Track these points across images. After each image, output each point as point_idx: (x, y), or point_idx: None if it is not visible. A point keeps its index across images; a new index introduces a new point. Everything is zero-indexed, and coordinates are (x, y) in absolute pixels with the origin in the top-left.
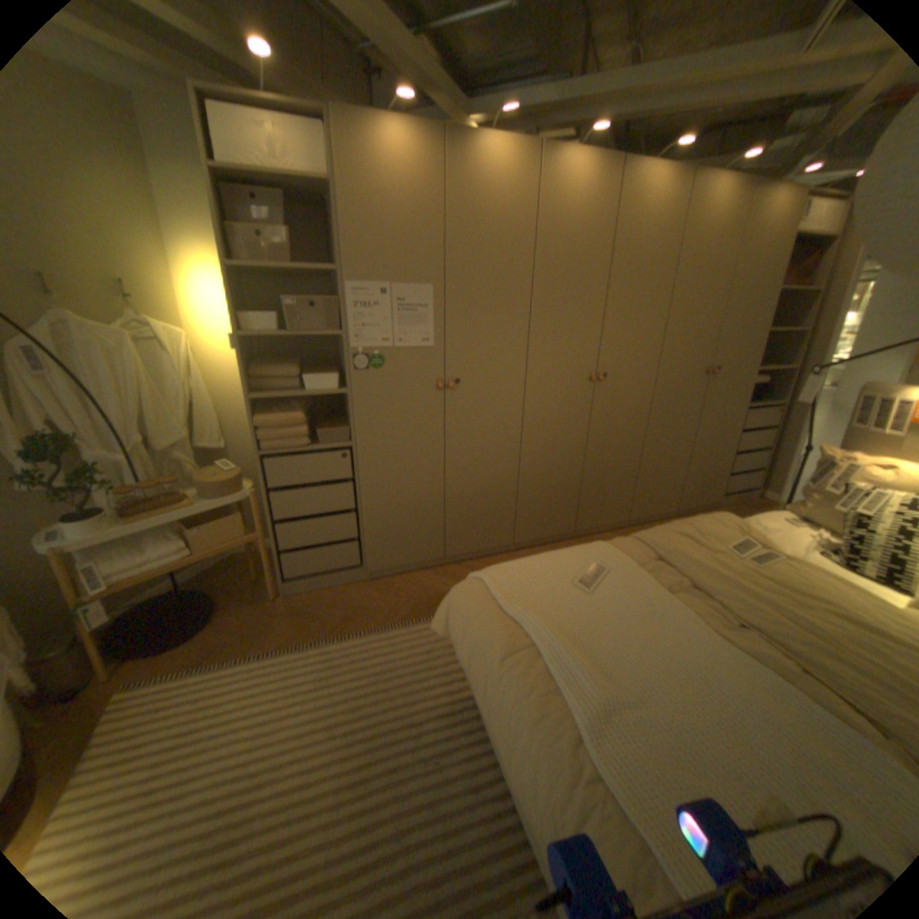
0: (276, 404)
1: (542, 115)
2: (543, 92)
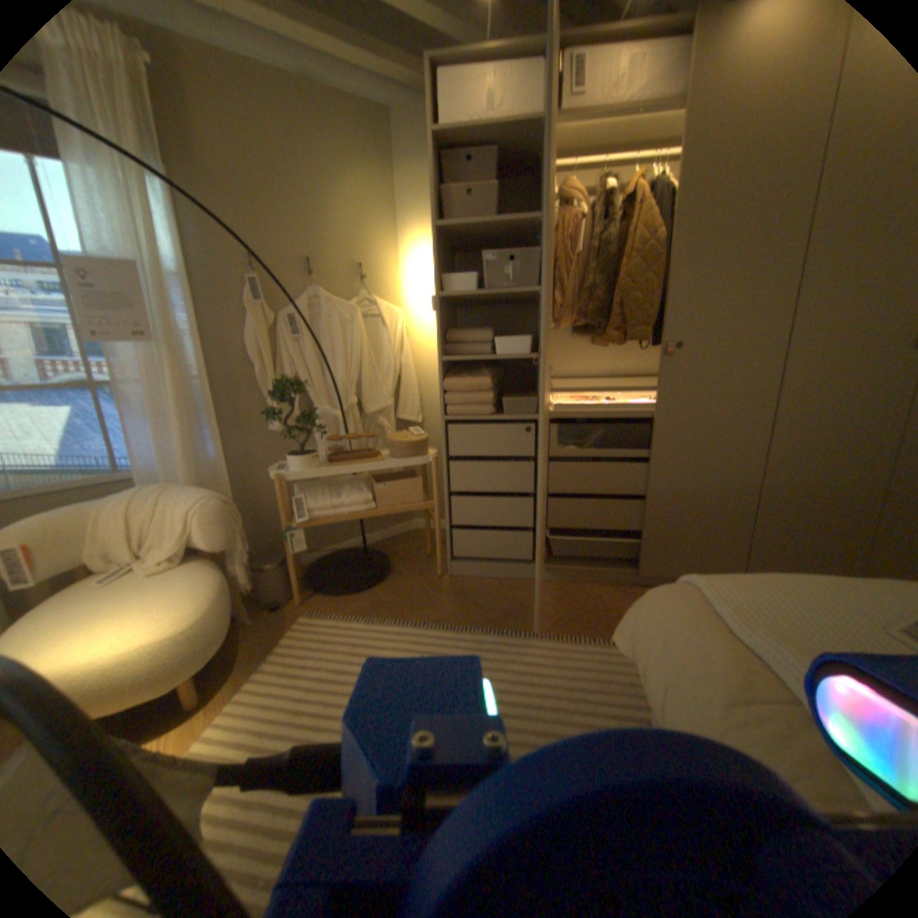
0: (466, 371)
1: None
2: None
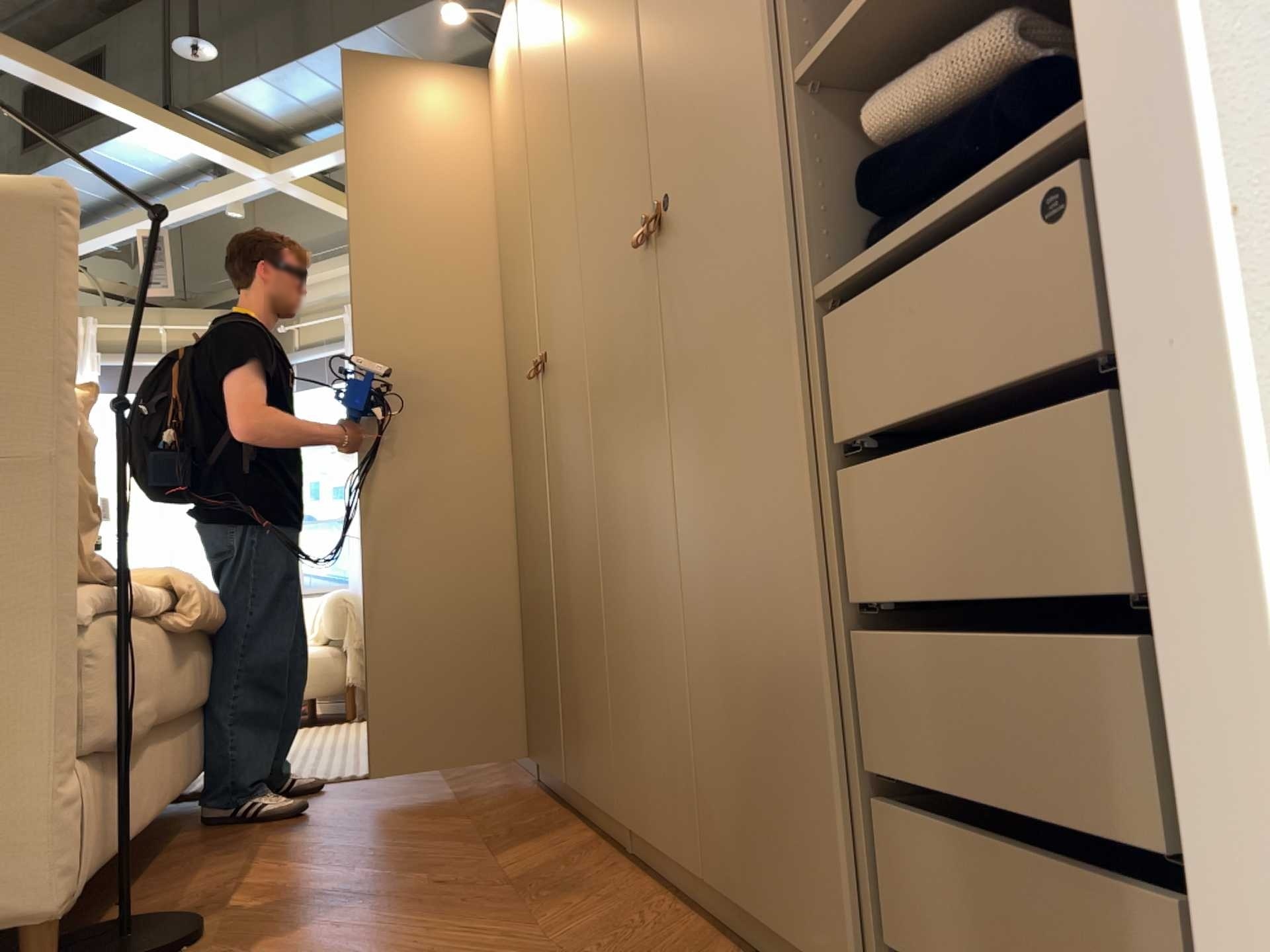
0: None
1: None
2: None
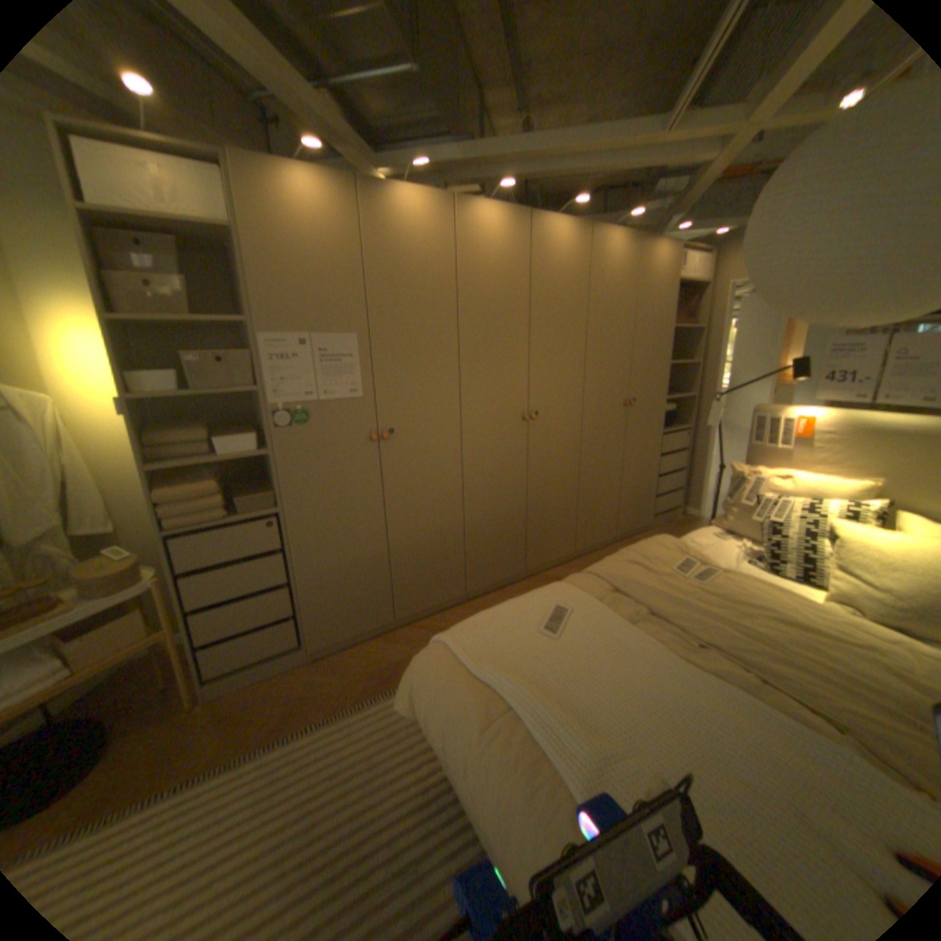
0: (180, 474)
1: (449, 171)
2: (449, 151)
